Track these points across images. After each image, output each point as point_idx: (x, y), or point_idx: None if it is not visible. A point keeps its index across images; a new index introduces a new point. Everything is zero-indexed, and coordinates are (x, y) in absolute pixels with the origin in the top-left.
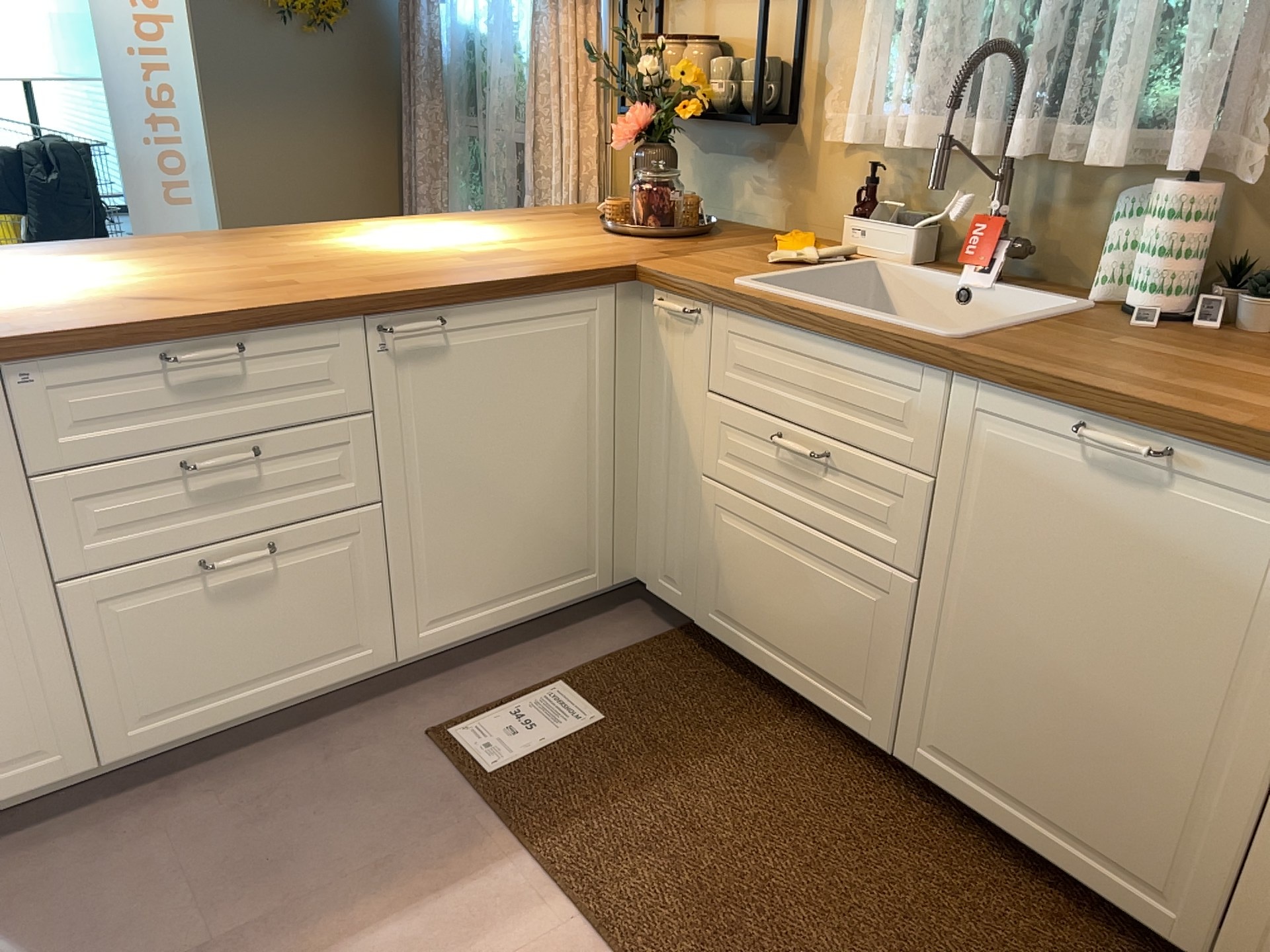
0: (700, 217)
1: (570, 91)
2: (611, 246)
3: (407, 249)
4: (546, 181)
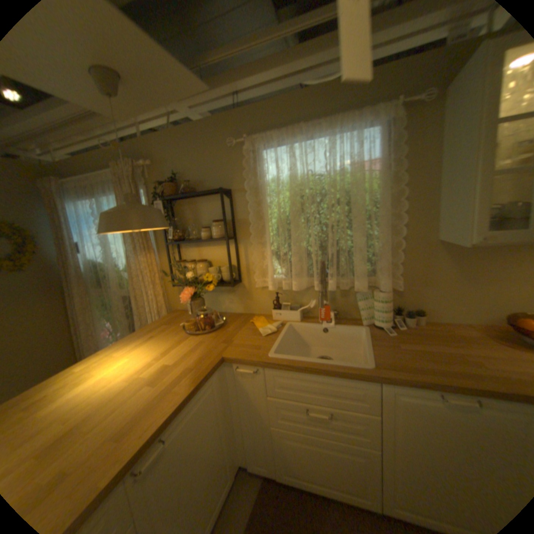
0: (218, 316)
1: (149, 279)
2: (200, 345)
3: (112, 388)
4: (142, 308)
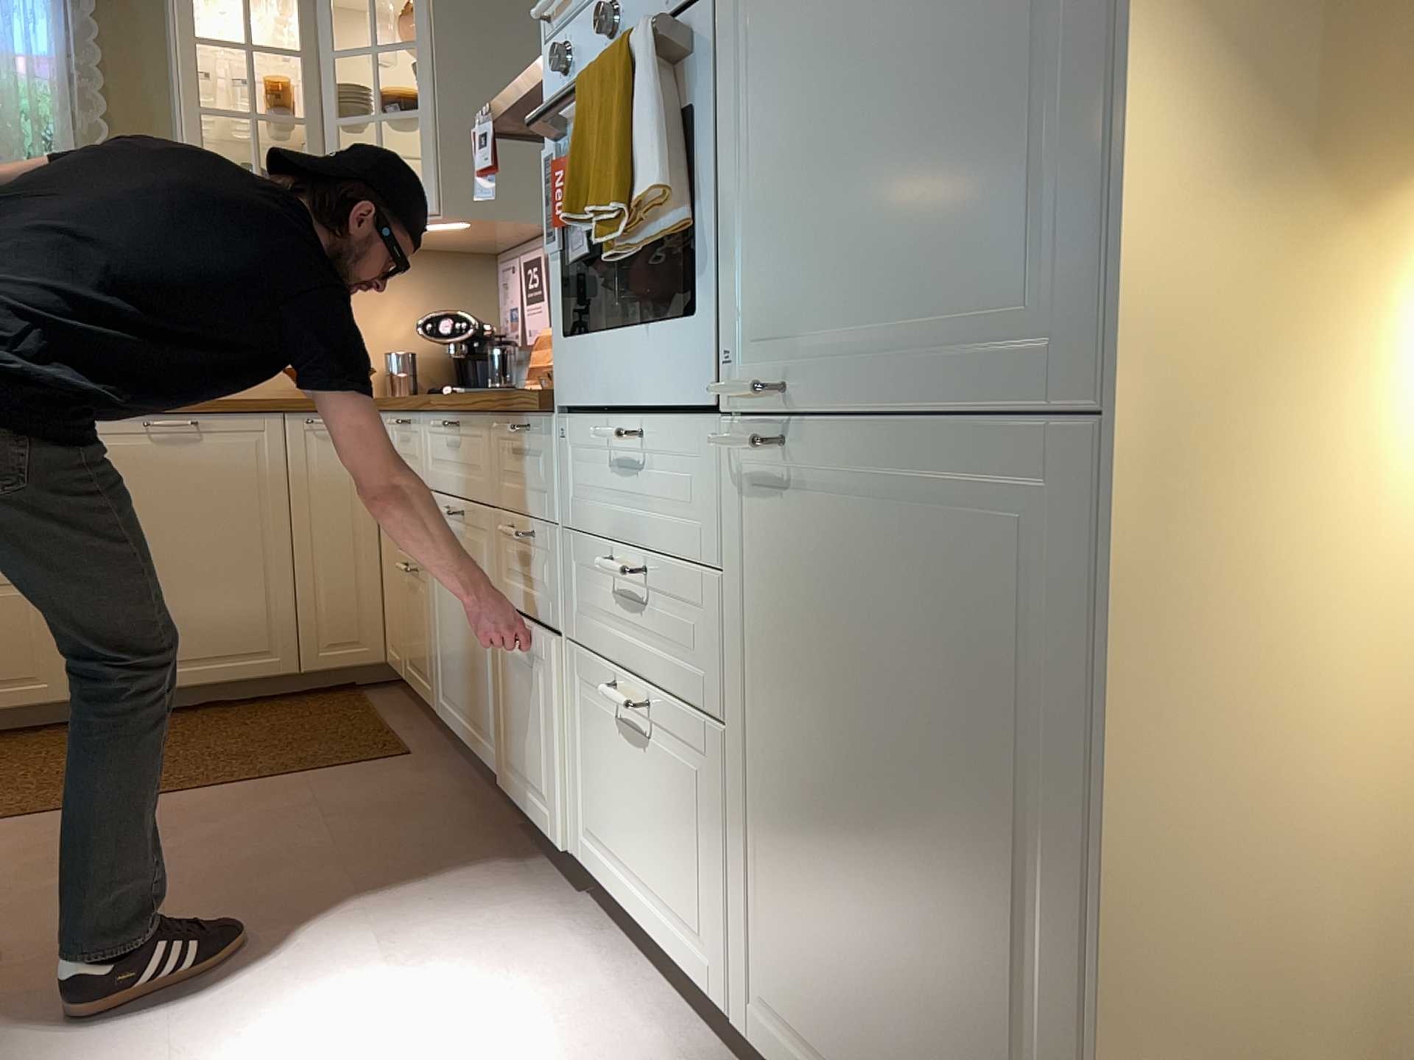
0: None
1: None
2: None
3: None
4: None
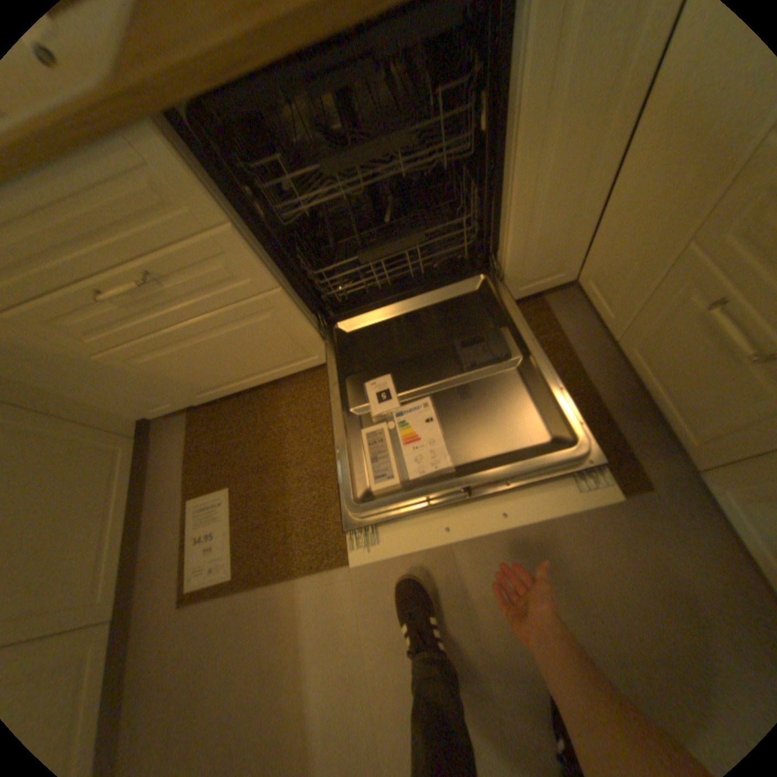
0: None
1: None
2: None
3: None
4: None
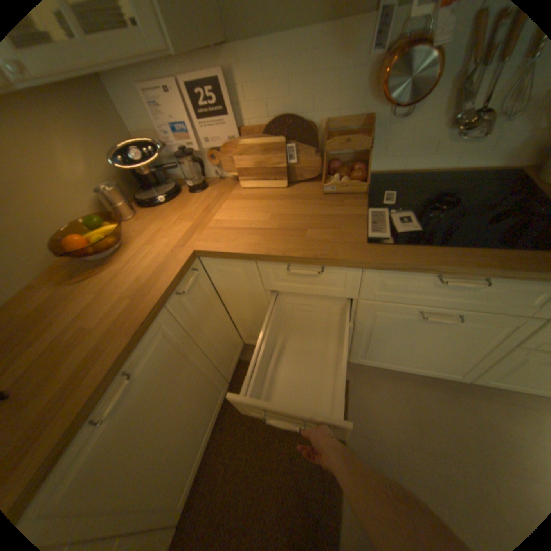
0: None
1: None
2: None
3: None
4: None
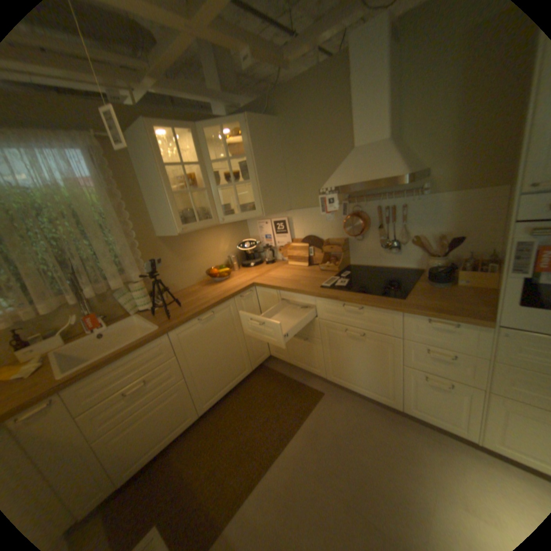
0: None
1: None
2: None
3: None
4: None
